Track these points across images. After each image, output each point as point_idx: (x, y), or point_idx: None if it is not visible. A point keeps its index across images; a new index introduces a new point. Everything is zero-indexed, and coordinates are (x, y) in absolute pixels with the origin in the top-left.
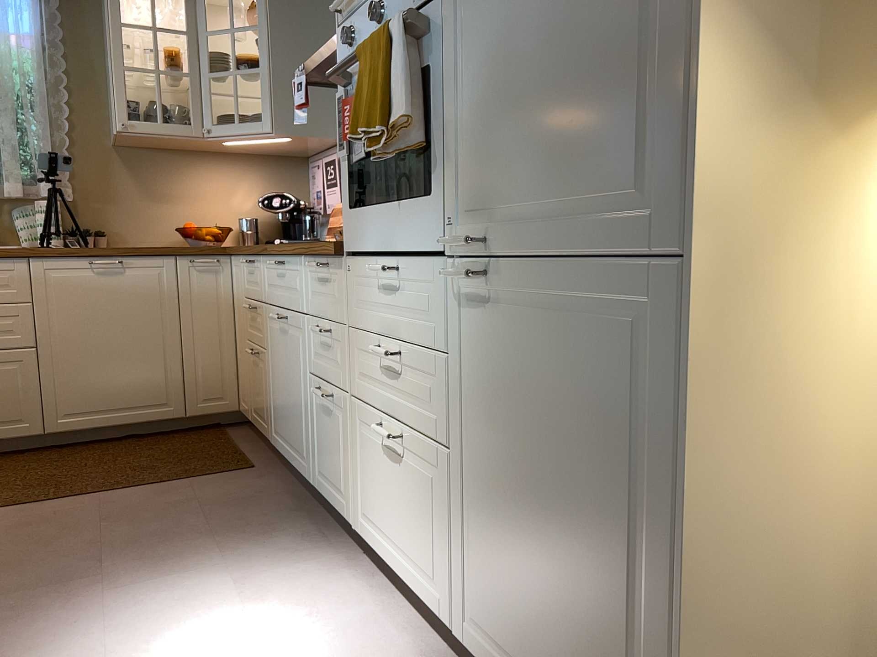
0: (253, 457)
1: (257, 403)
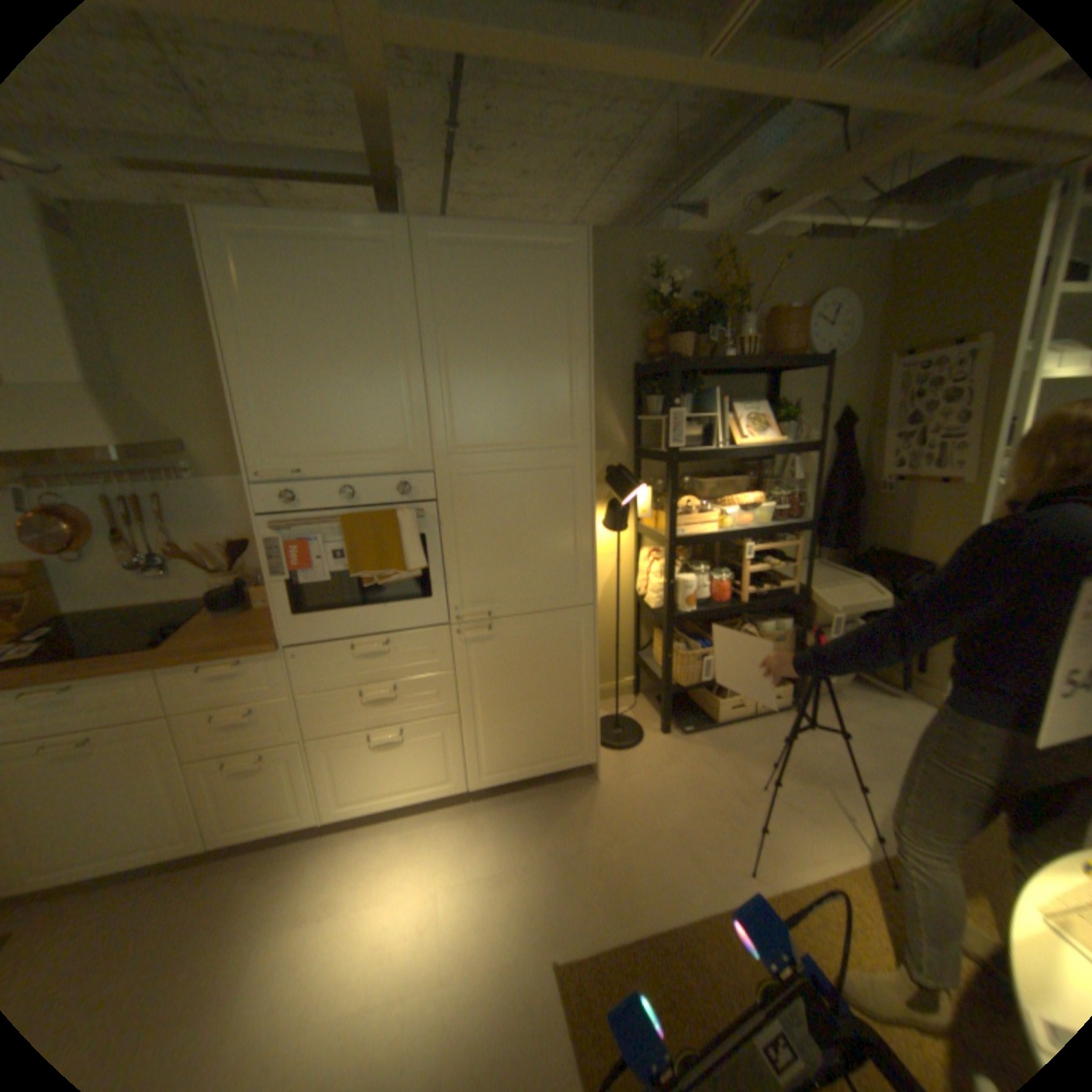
0: None
1: None
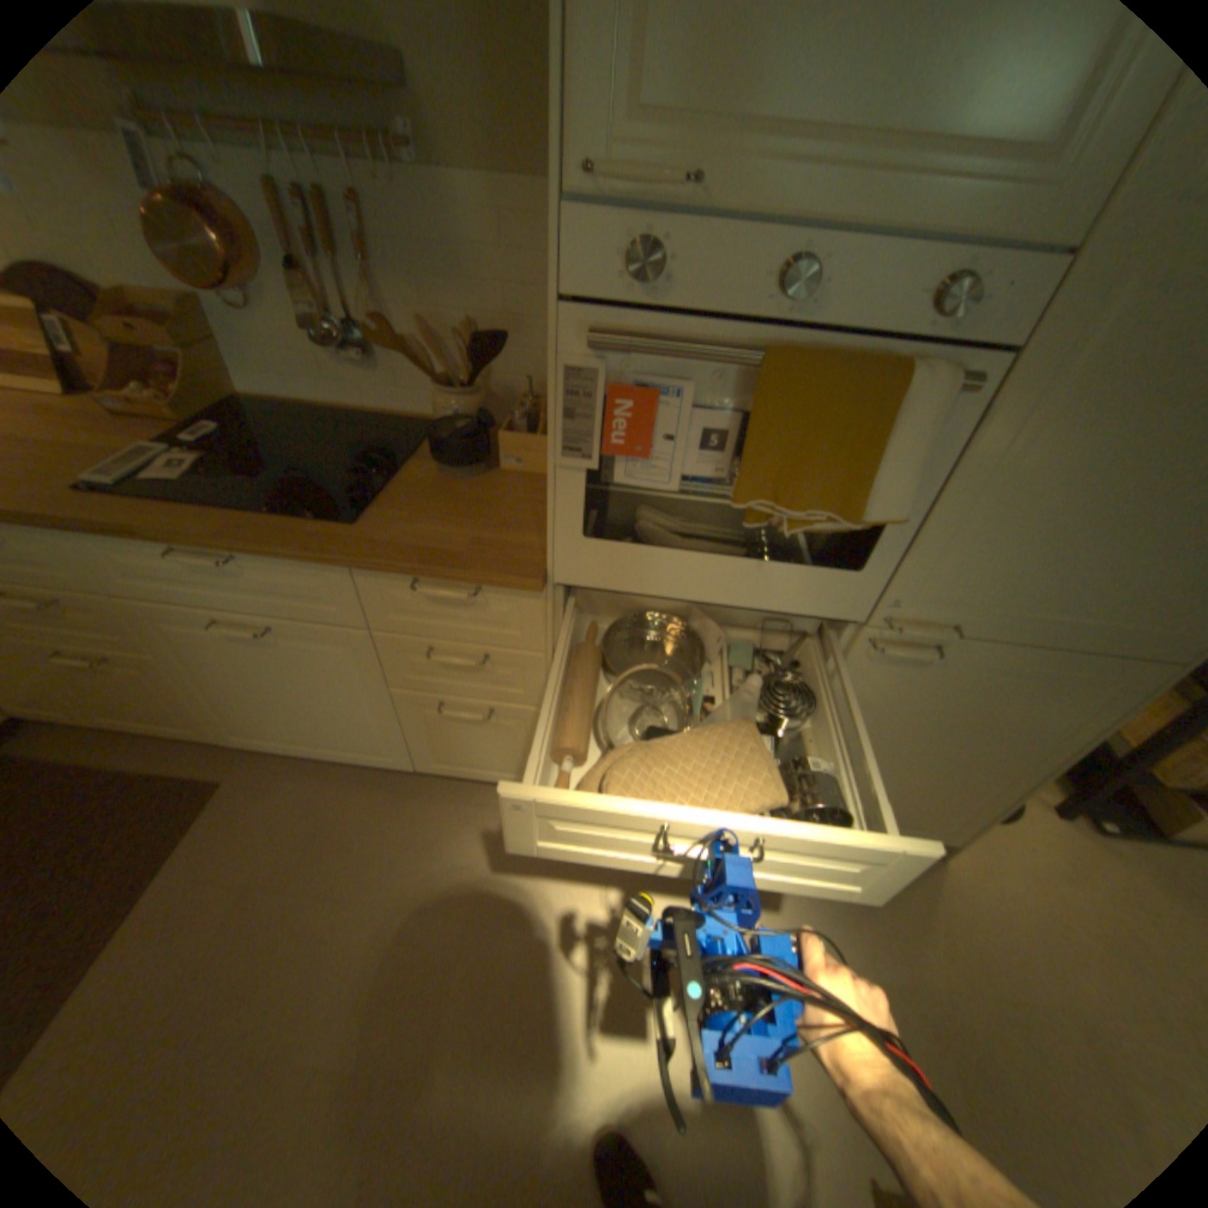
0: (172, 768)
1: (125, 711)
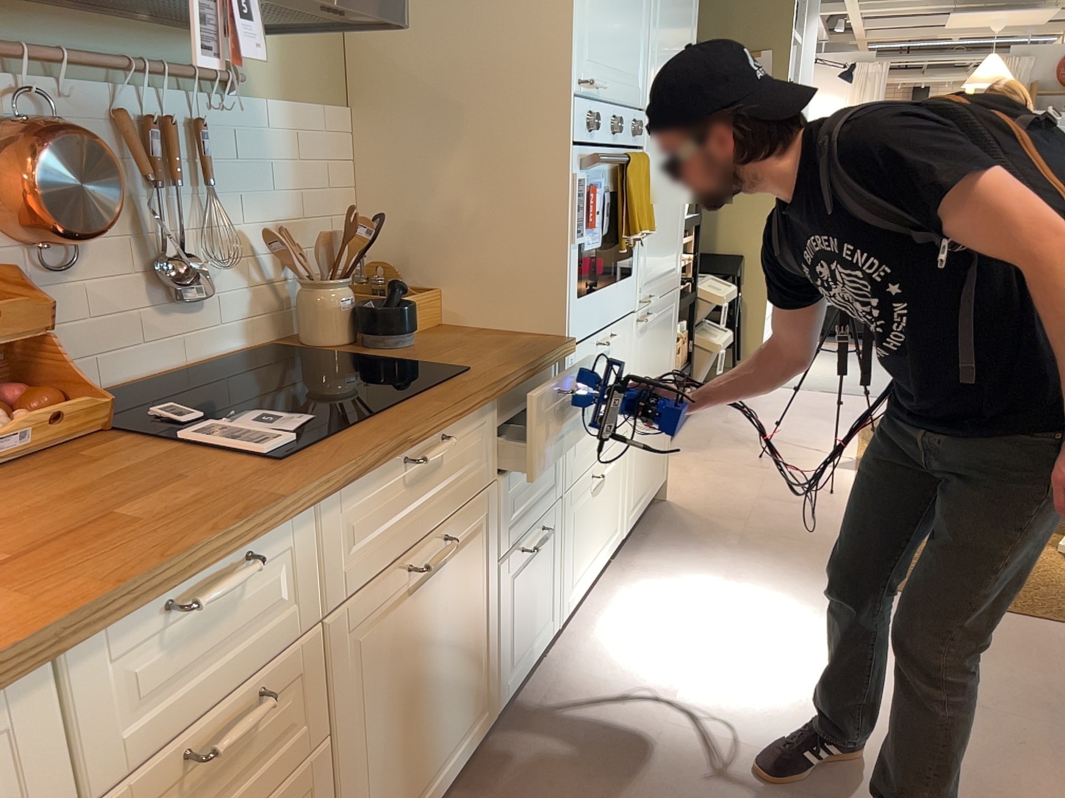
0: None
1: None
